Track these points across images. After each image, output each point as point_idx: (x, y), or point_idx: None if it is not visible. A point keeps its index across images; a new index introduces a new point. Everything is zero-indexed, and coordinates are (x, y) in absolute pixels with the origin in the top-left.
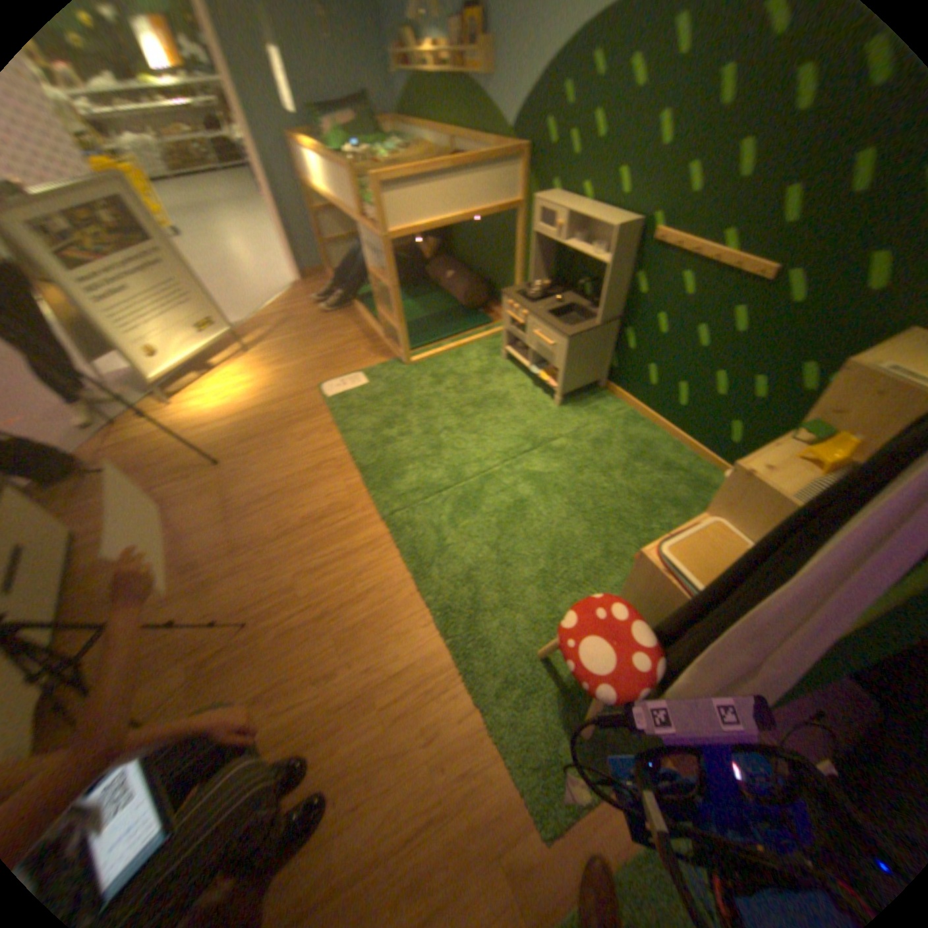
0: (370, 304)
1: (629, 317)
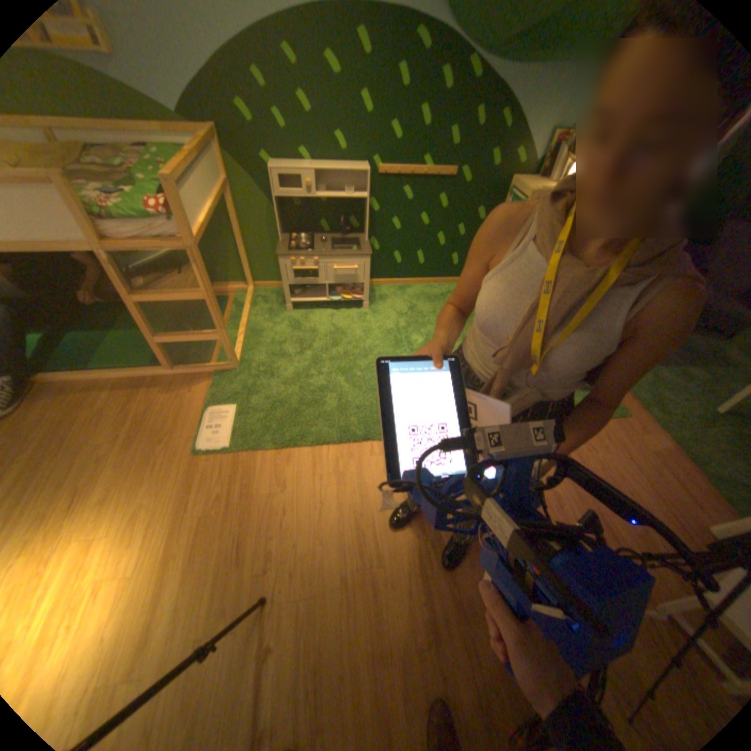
0: (62, 362)
1: (372, 230)
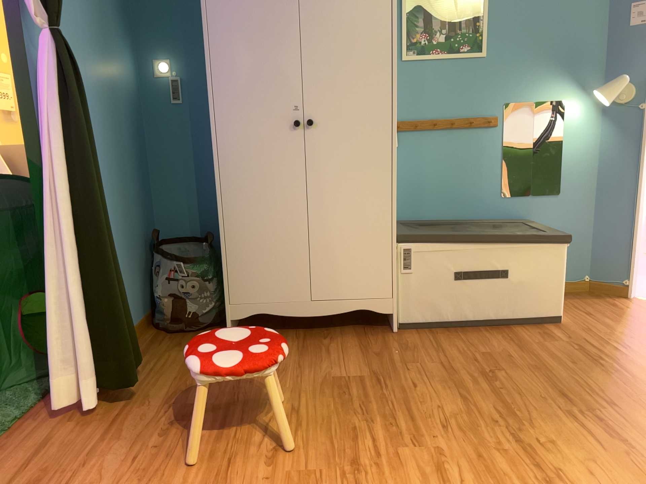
0: None
1: None
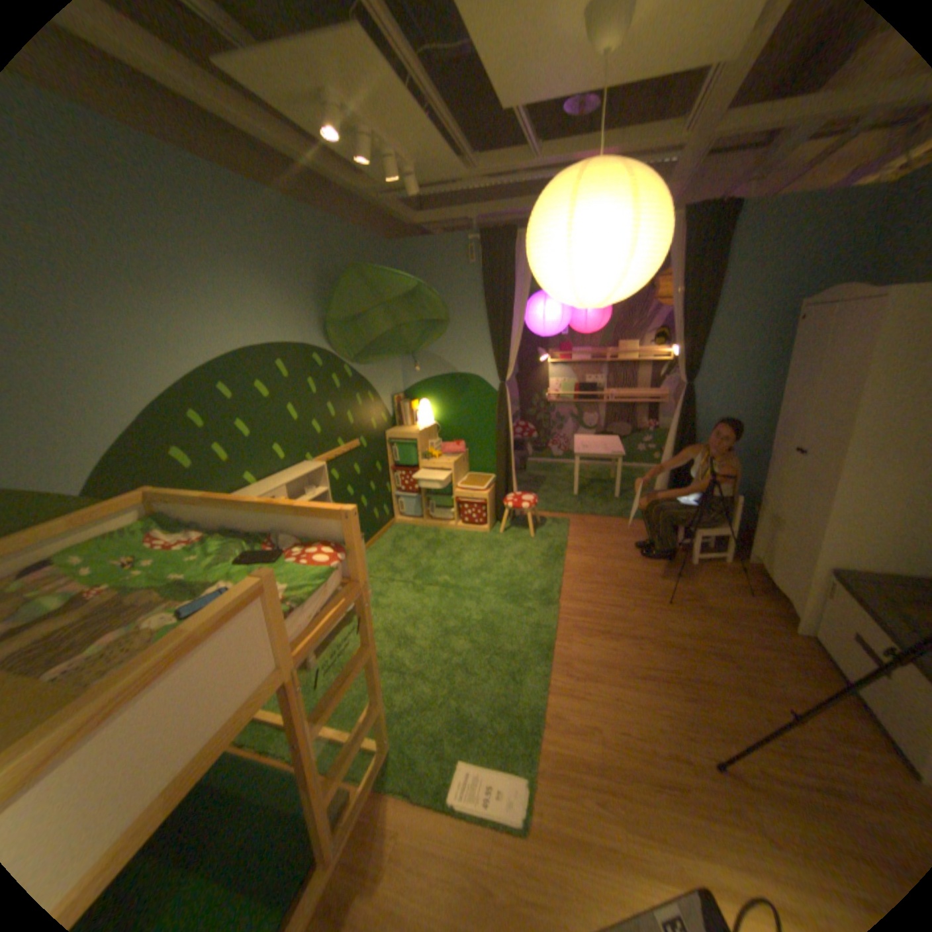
0: None
1: None
